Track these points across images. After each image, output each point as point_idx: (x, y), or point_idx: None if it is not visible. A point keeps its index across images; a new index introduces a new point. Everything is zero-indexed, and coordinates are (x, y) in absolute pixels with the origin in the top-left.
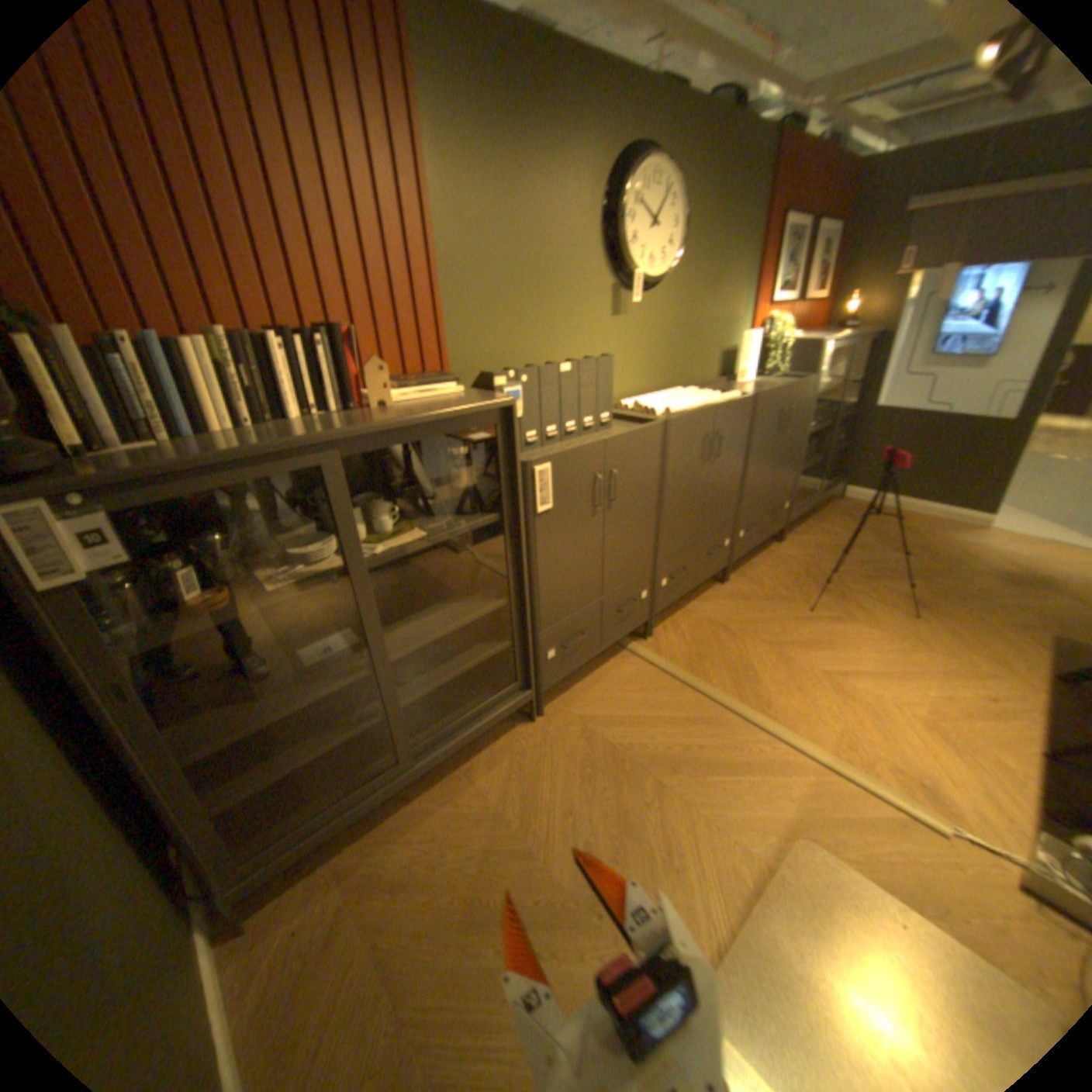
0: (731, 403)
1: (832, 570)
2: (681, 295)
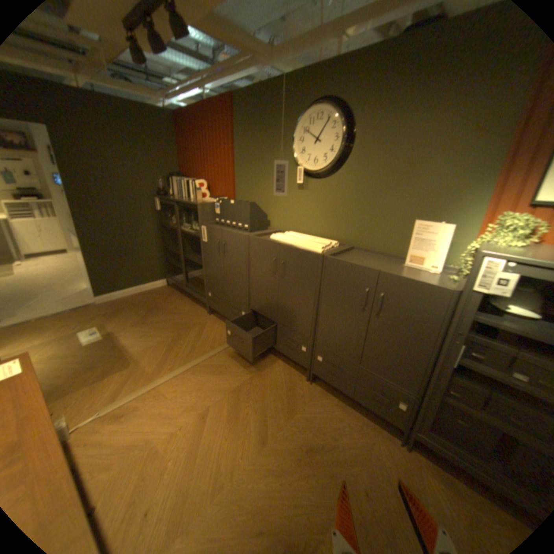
0: (293, 248)
1: (356, 479)
2: (355, 182)
